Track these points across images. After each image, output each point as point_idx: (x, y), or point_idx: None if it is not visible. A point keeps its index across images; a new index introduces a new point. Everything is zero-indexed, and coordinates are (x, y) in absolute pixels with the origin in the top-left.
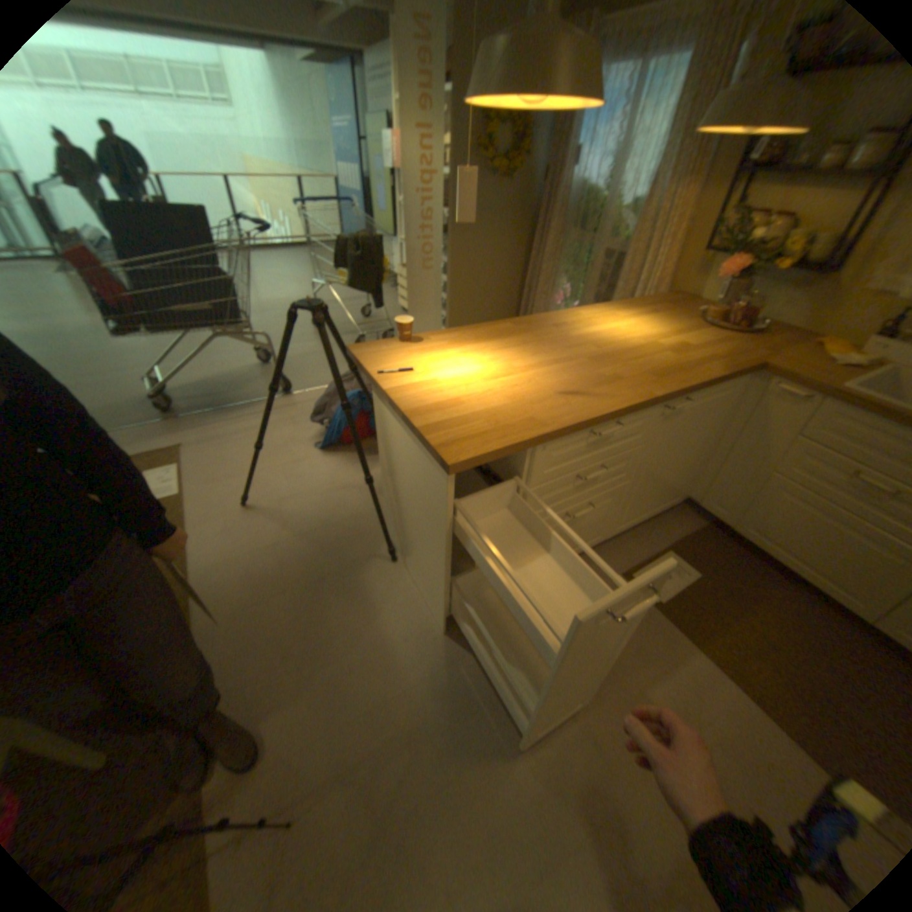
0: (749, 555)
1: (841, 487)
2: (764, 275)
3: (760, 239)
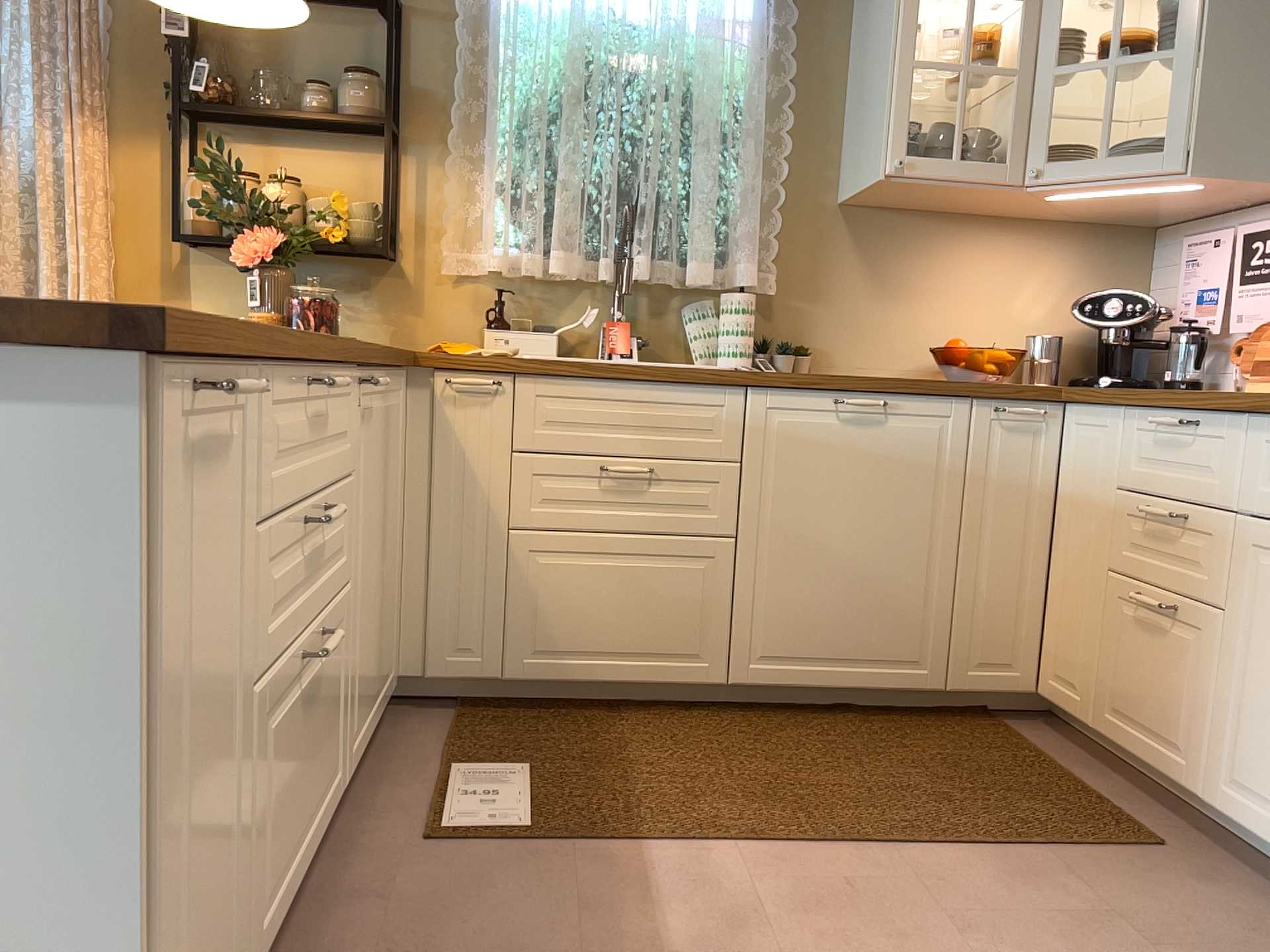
0: (542, 713)
1: (593, 502)
2: (293, 282)
3: (277, 208)
